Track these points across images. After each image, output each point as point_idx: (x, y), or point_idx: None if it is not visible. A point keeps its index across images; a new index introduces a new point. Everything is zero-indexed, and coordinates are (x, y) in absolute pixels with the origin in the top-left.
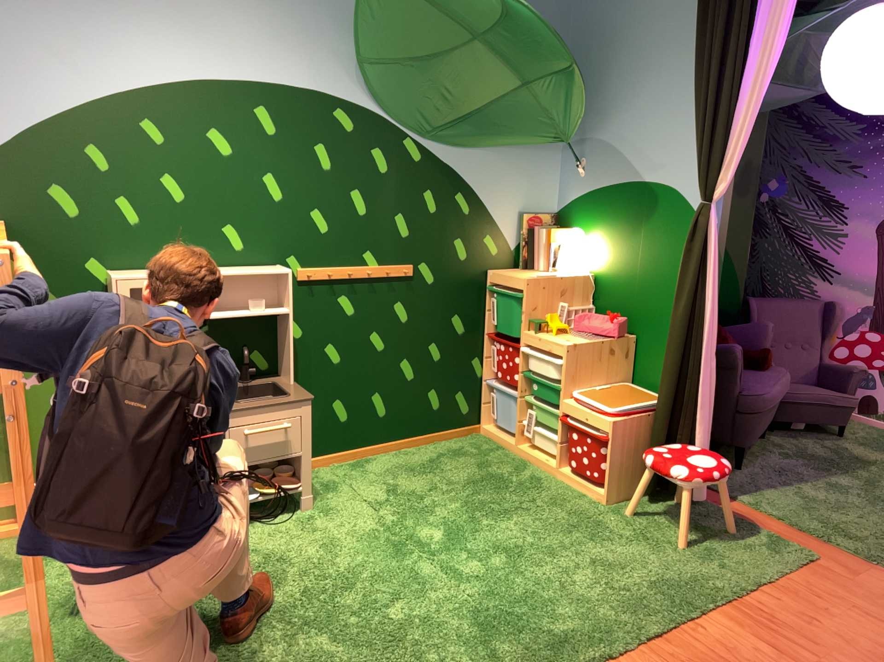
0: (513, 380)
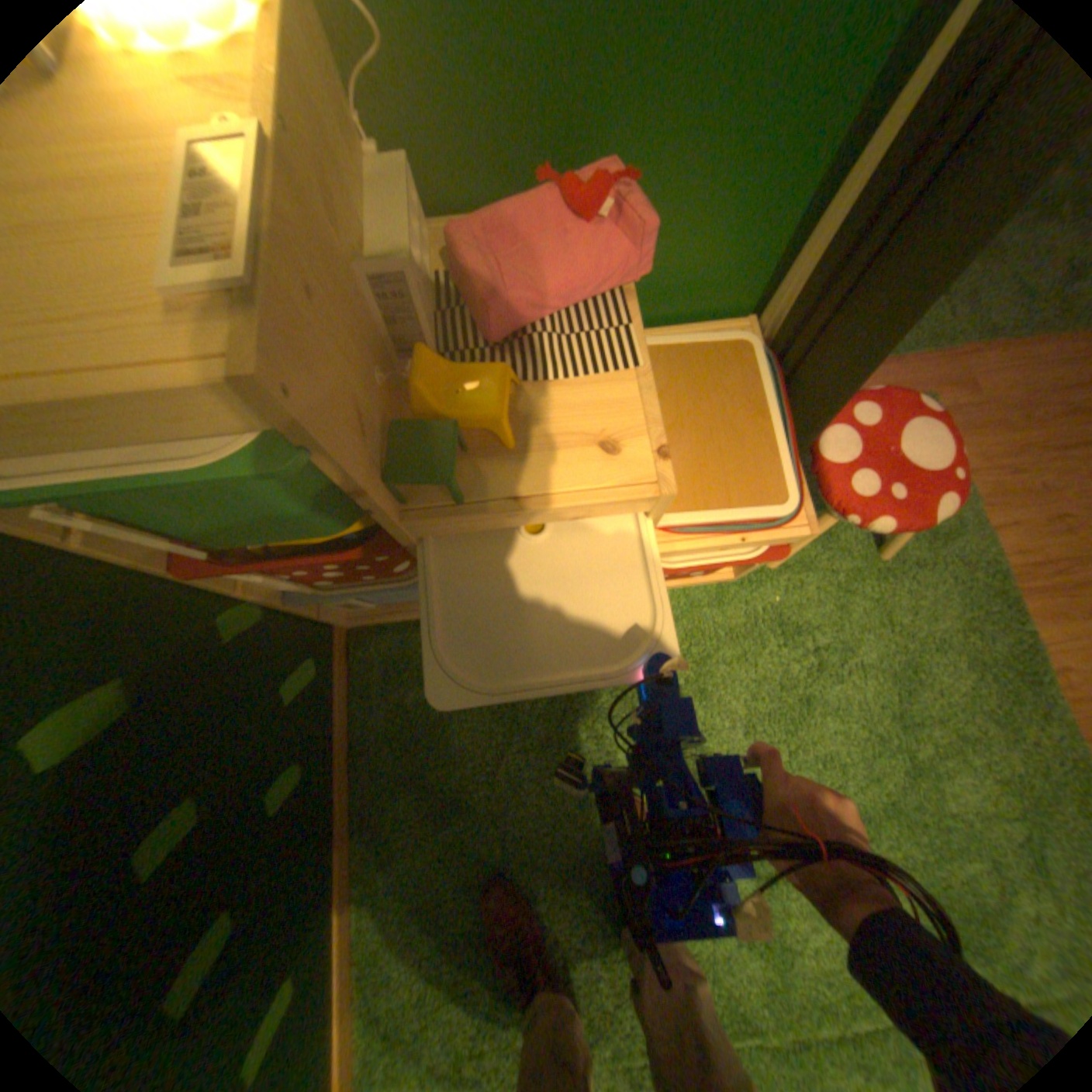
0: (410, 570)
